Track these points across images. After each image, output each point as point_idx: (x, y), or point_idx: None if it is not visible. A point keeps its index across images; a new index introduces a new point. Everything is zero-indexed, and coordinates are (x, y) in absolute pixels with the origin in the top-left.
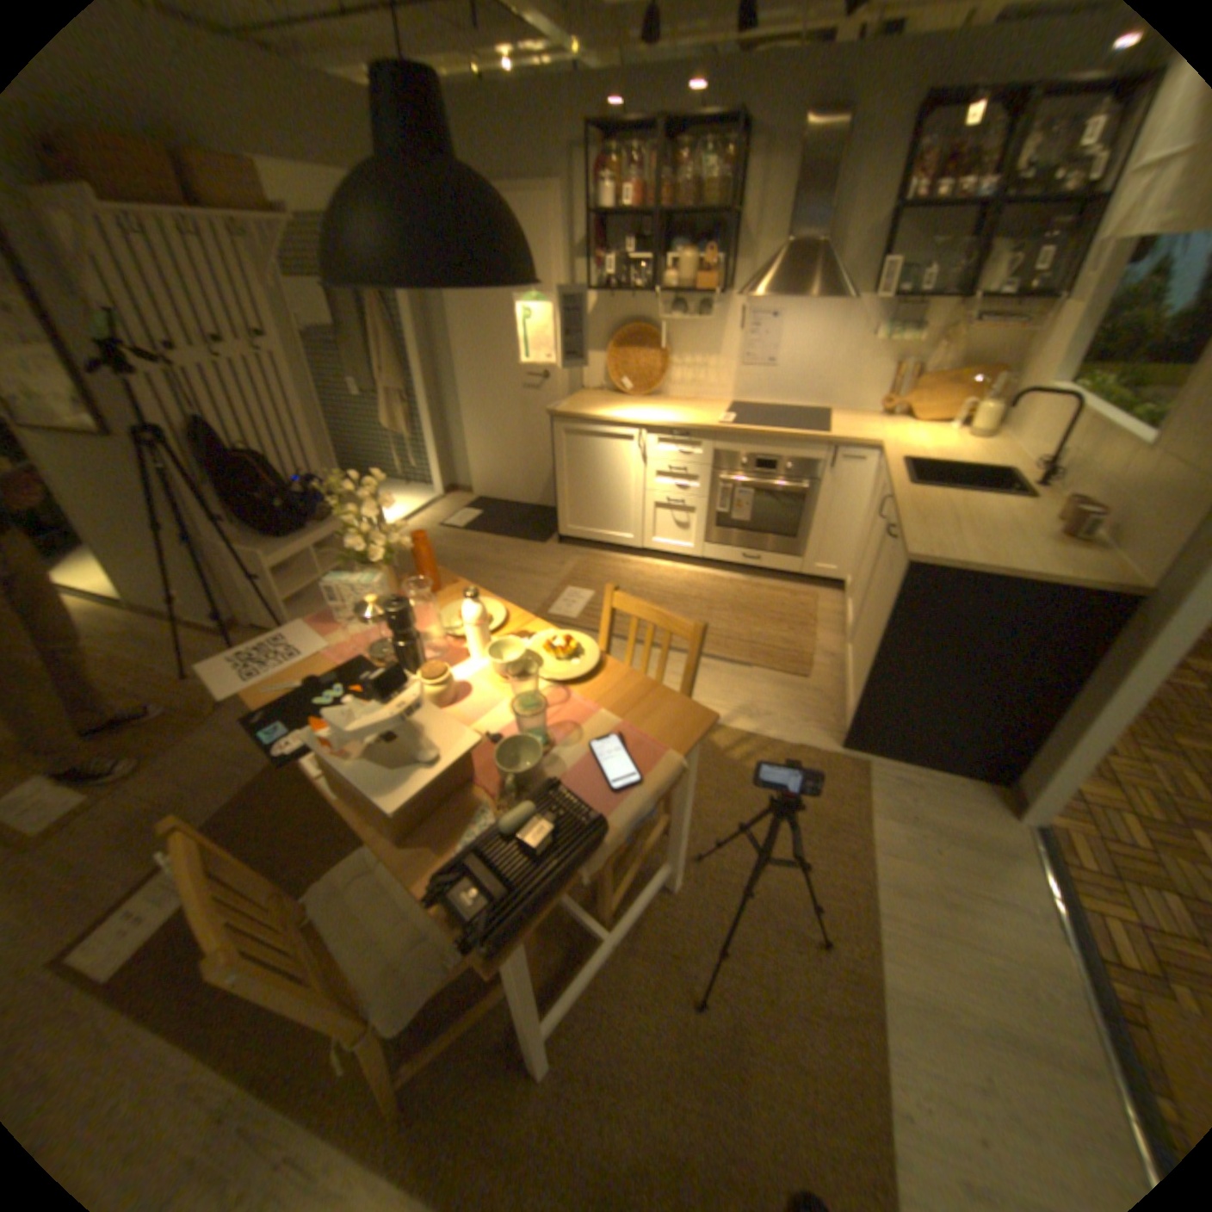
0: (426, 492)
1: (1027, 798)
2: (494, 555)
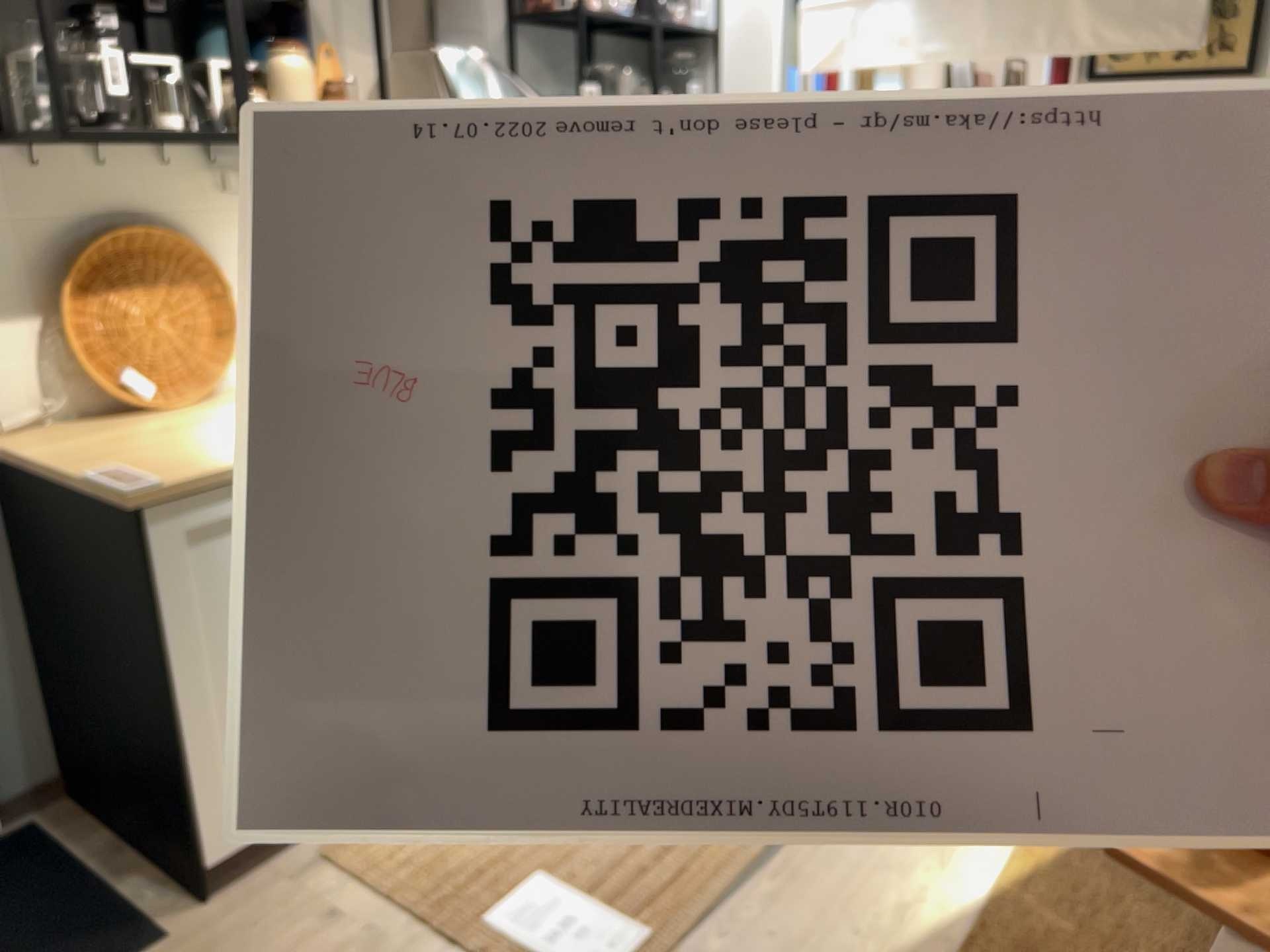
0: None
1: None
2: None
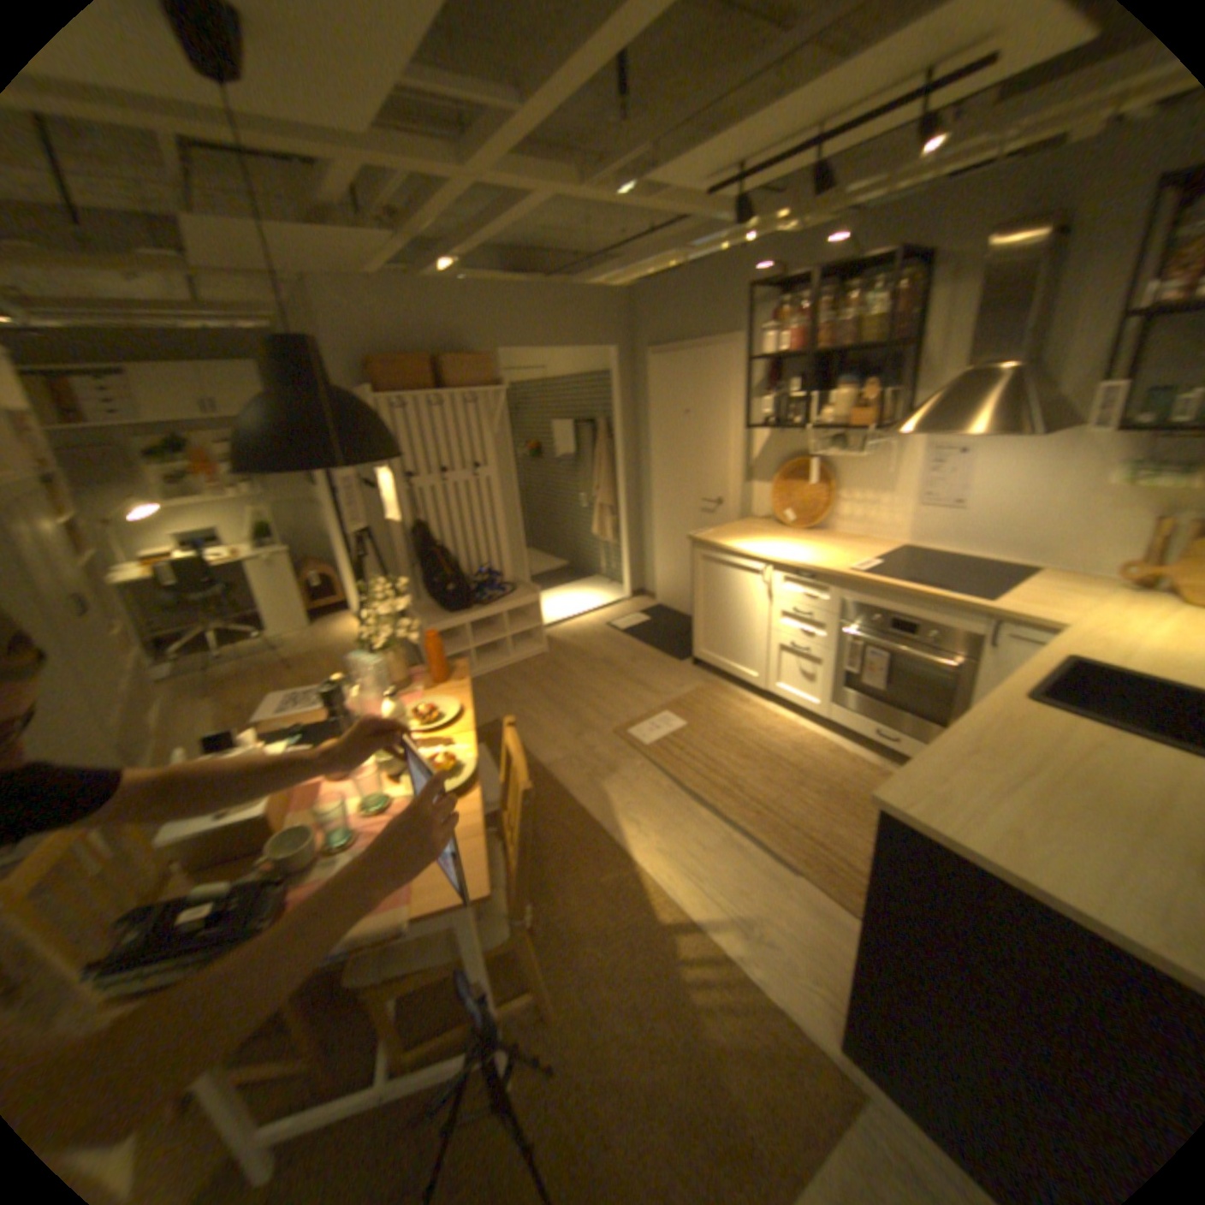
0: (621, 593)
1: None
2: (630, 663)
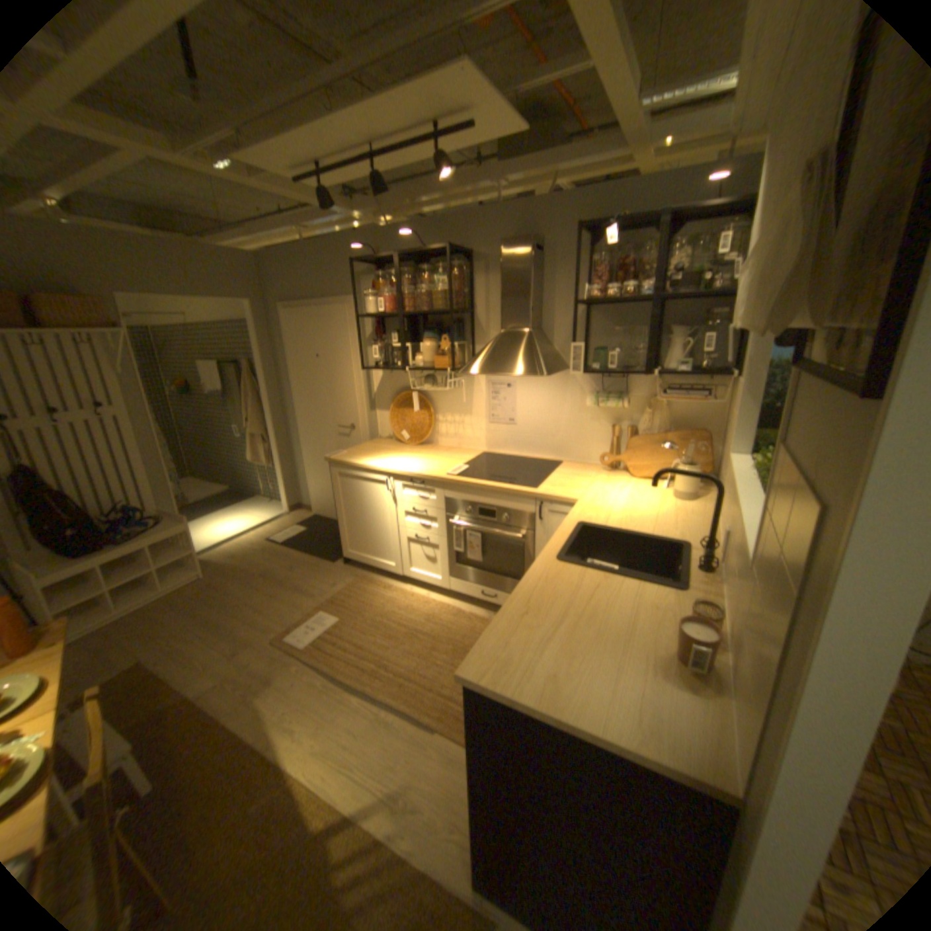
0: (278, 509)
1: None
2: (286, 573)
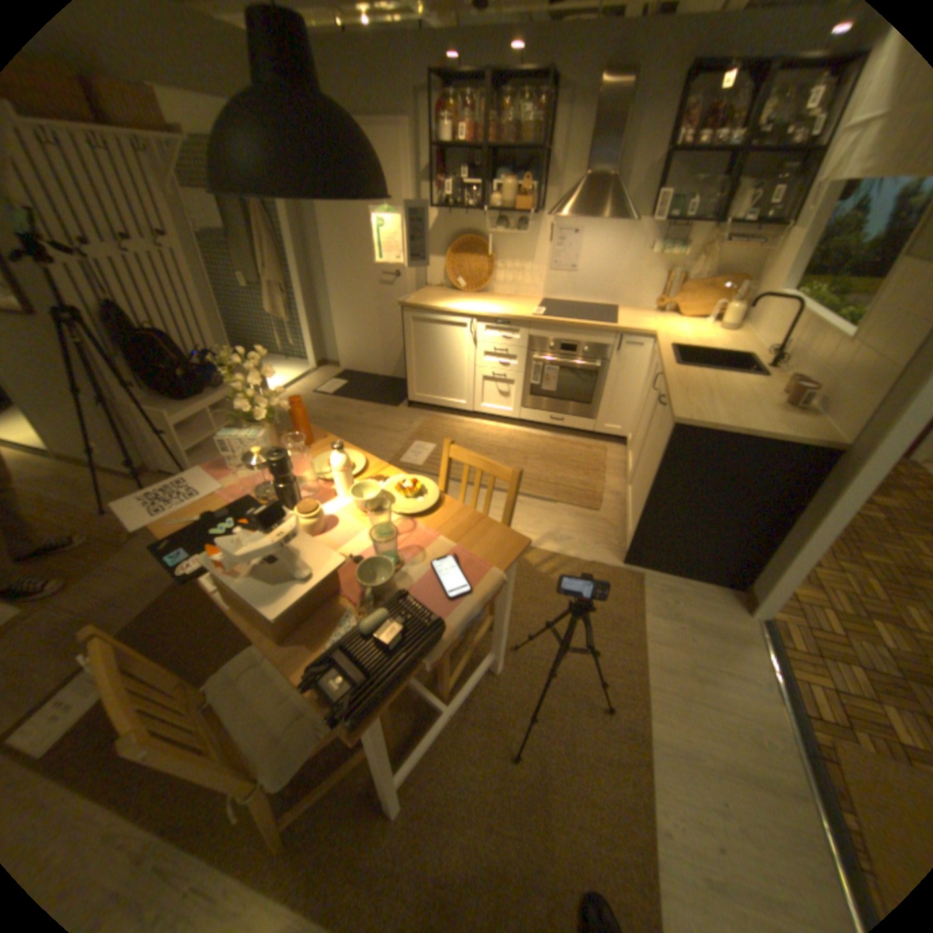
0: (304, 366)
1: (758, 600)
2: (359, 417)
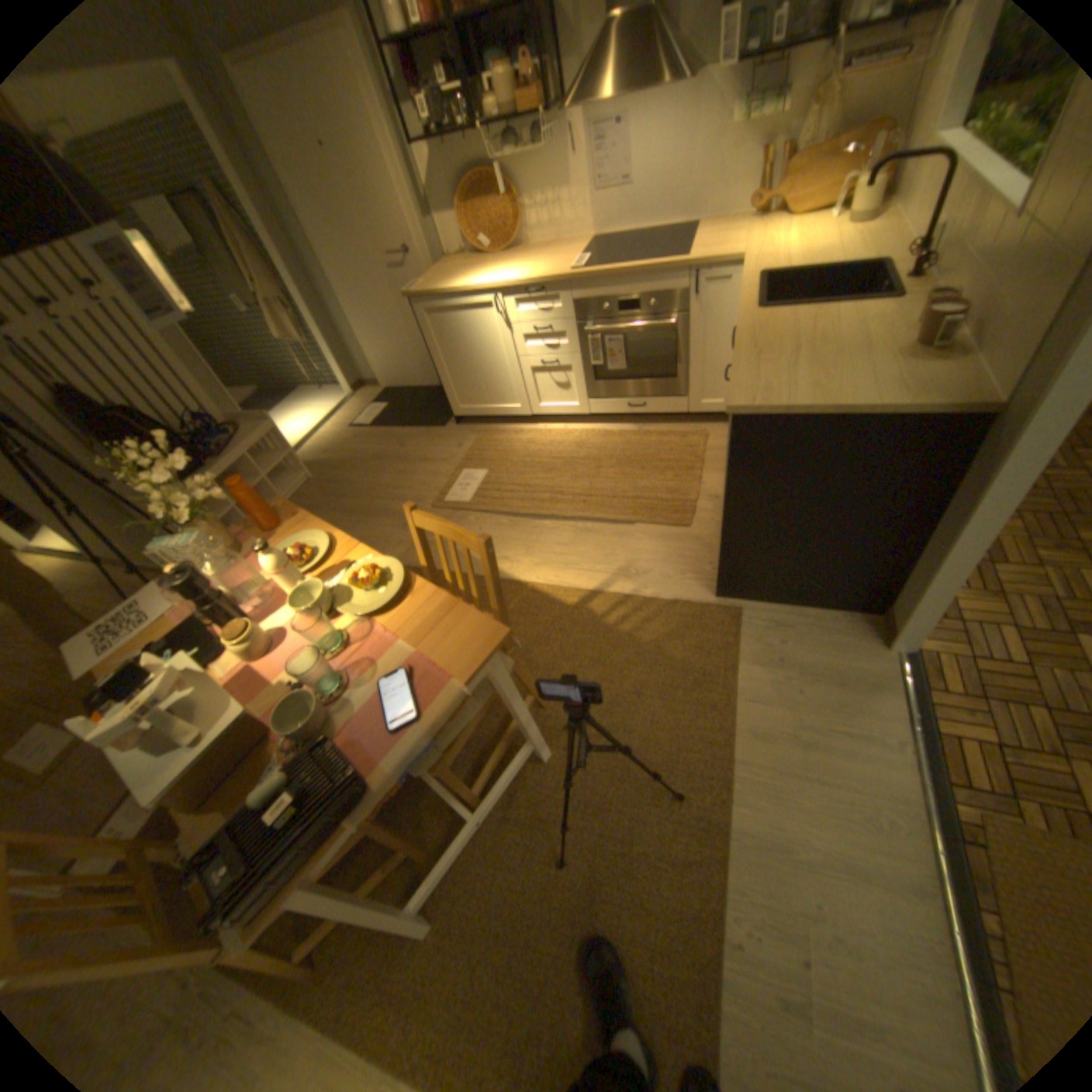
0: (338, 393)
1: (896, 627)
2: (399, 449)
